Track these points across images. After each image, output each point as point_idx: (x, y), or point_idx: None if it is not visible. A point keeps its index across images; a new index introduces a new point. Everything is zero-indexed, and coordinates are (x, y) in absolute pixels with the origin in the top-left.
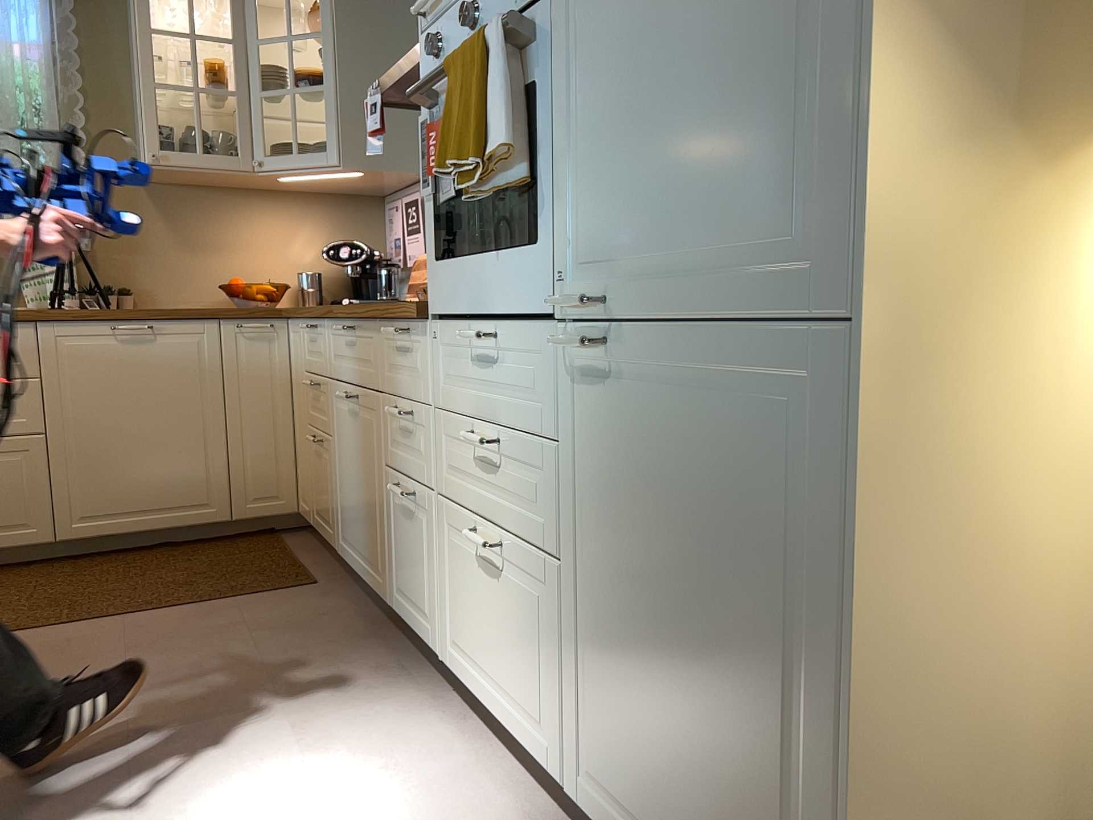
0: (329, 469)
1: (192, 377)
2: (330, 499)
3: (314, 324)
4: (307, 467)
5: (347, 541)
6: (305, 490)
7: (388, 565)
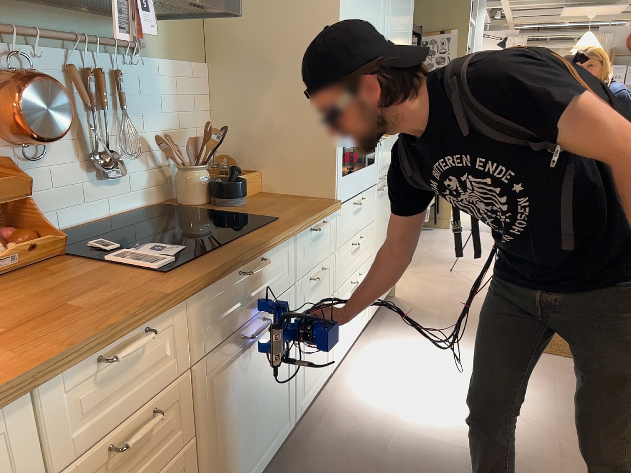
0: None
1: None
2: None
3: (137, 334)
4: None
5: None
6: None
7: (294, 396)
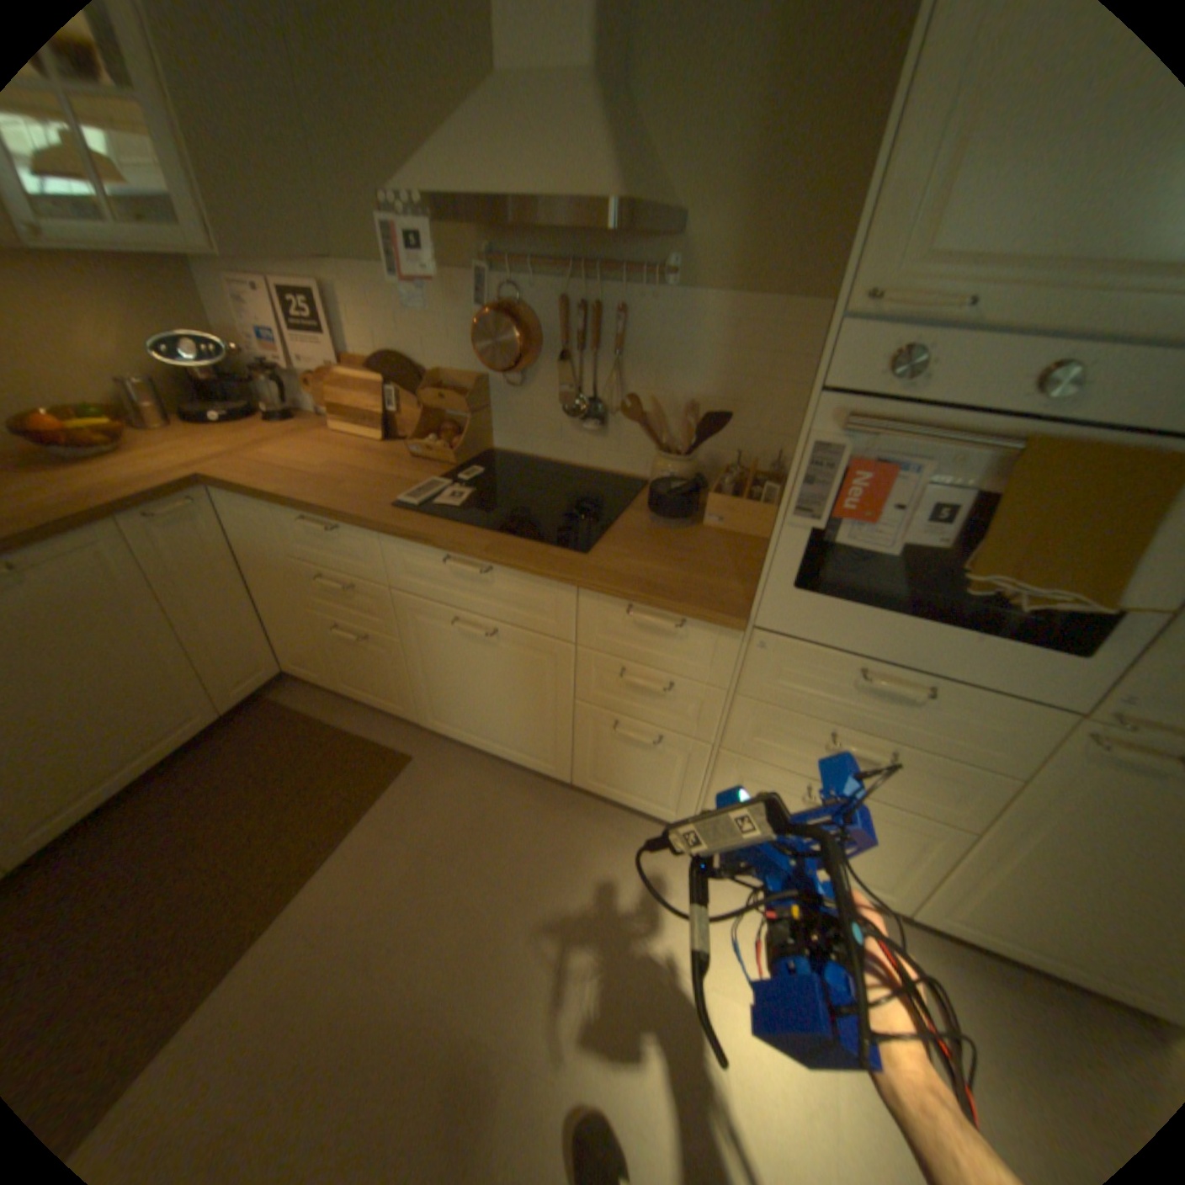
0: (390, 663)
1: (109, 604)
2: (397, 685)
3: (328, 524)
4: (311, 645)
5: (450, 724)
6: (307, 661)
7: (571, 760)
